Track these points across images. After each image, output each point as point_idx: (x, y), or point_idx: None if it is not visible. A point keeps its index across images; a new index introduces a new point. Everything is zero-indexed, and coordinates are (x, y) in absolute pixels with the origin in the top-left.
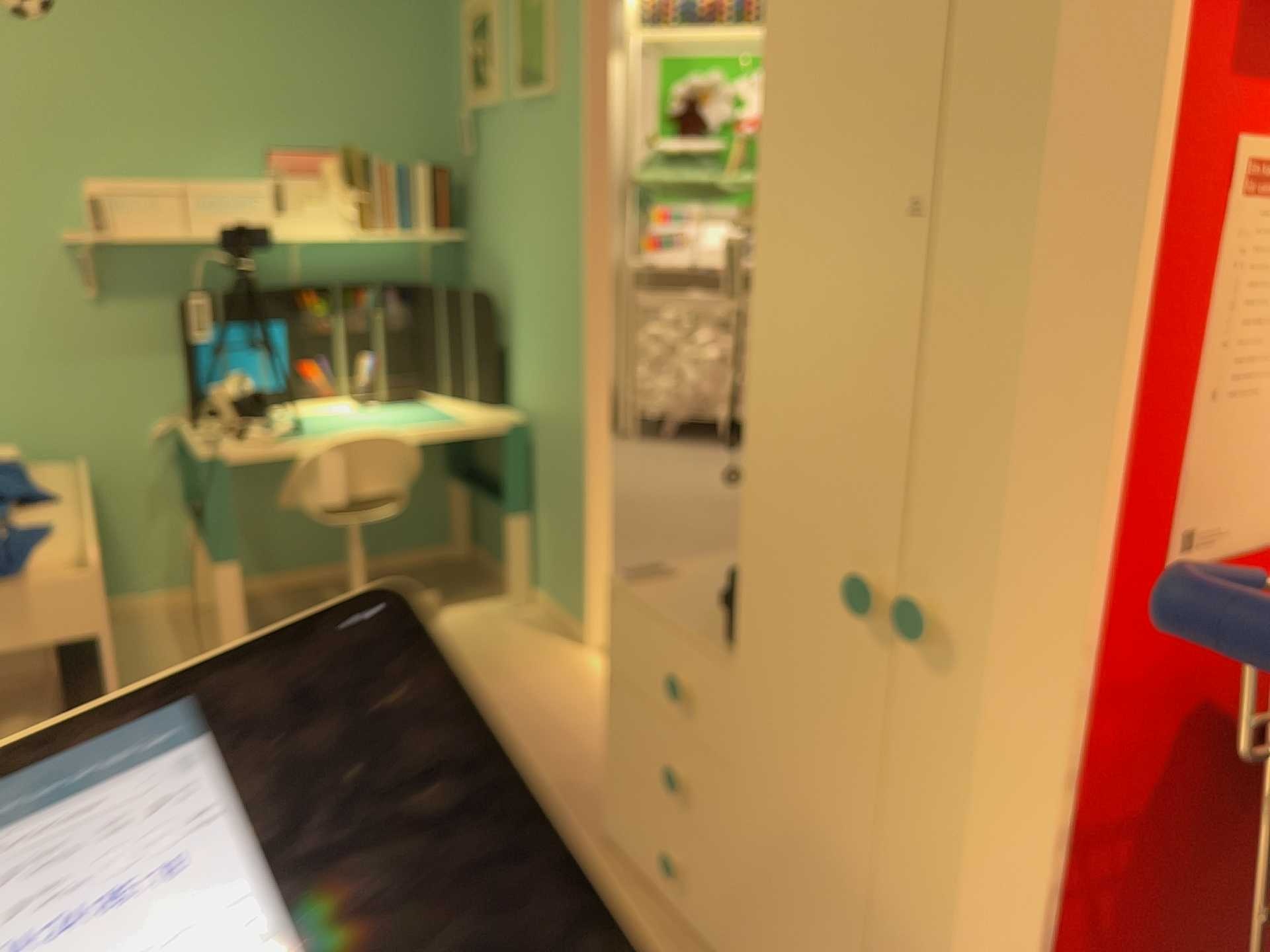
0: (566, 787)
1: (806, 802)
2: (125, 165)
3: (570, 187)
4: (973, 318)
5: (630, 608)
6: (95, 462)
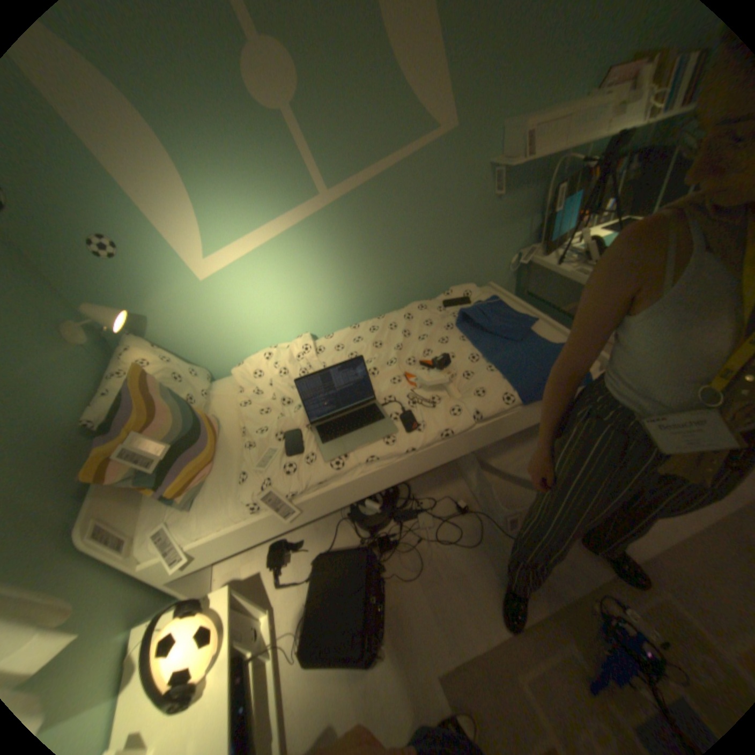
0: None
1: None
2: (526, 101)
3: None
4: None
5: None
6: (488, 280)
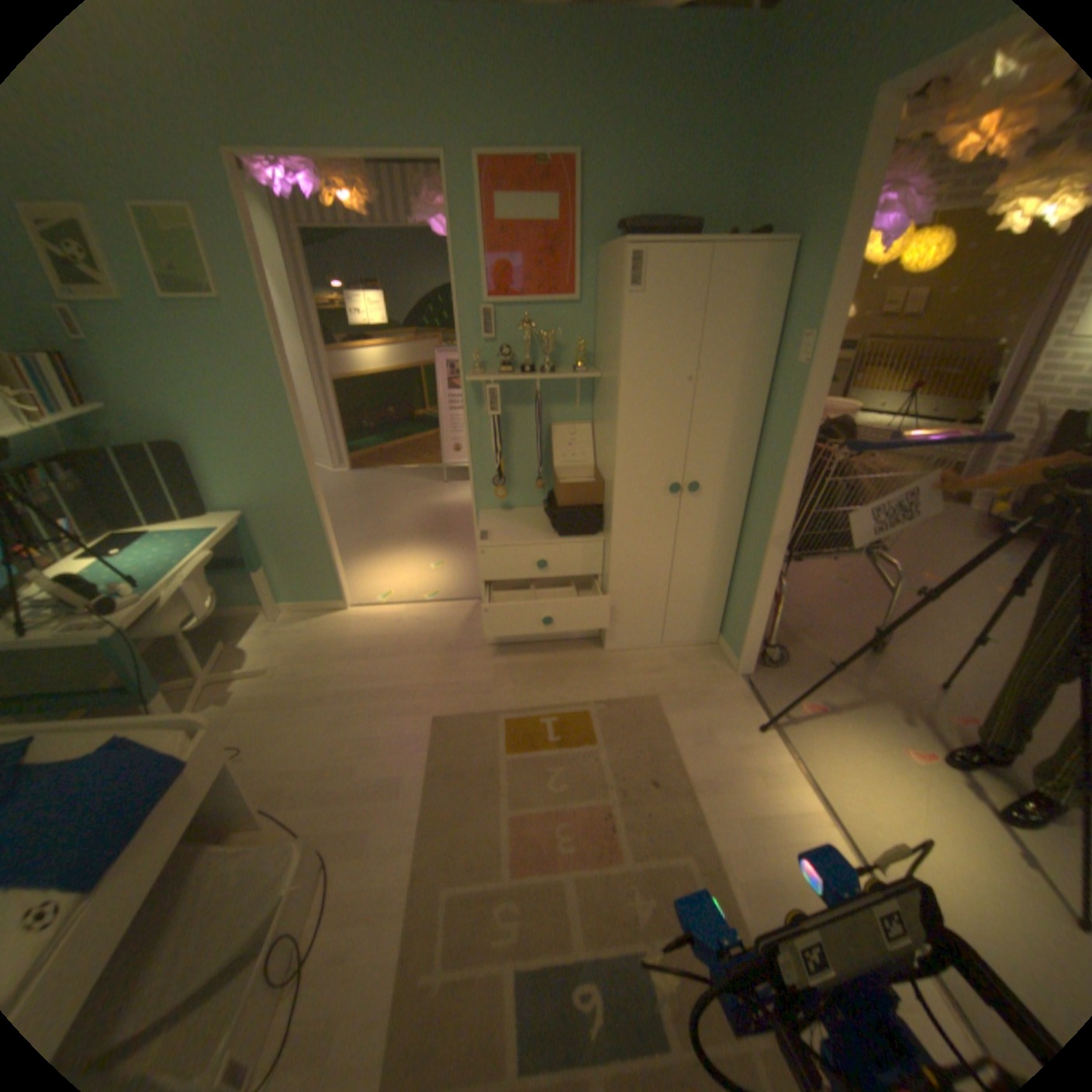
0: (447, 646)
1: (643, 555)
2: None
3: (257, 364)
4: (705, 410)
5: (498, 550)
6: None
